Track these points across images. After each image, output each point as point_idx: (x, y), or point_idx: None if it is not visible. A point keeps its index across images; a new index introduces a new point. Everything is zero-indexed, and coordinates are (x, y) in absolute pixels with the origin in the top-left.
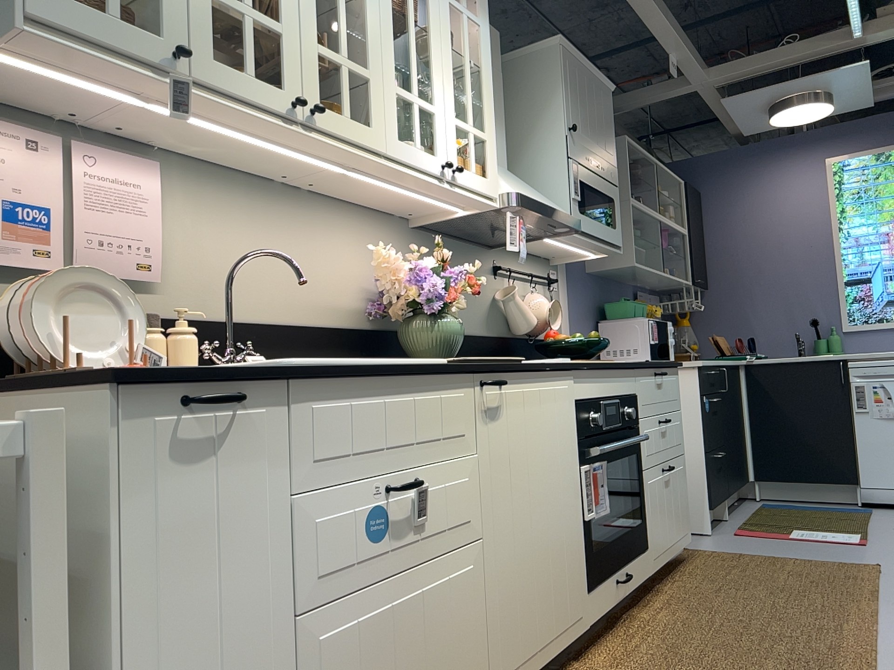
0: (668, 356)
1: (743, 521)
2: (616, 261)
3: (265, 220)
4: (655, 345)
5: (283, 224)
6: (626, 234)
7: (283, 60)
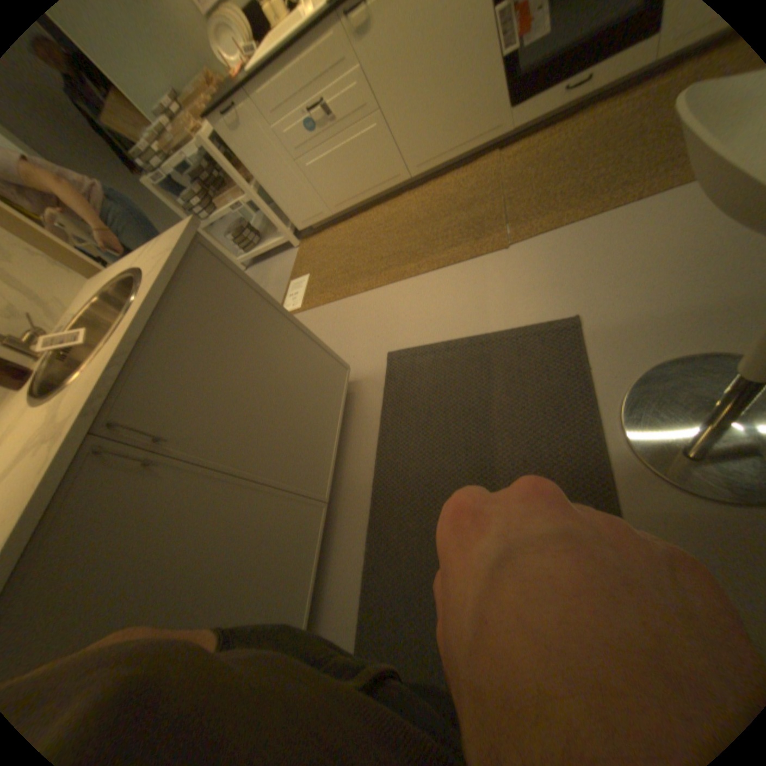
0: None
1: None
2: None
3: None
4: None
5: None
6: None
7: None
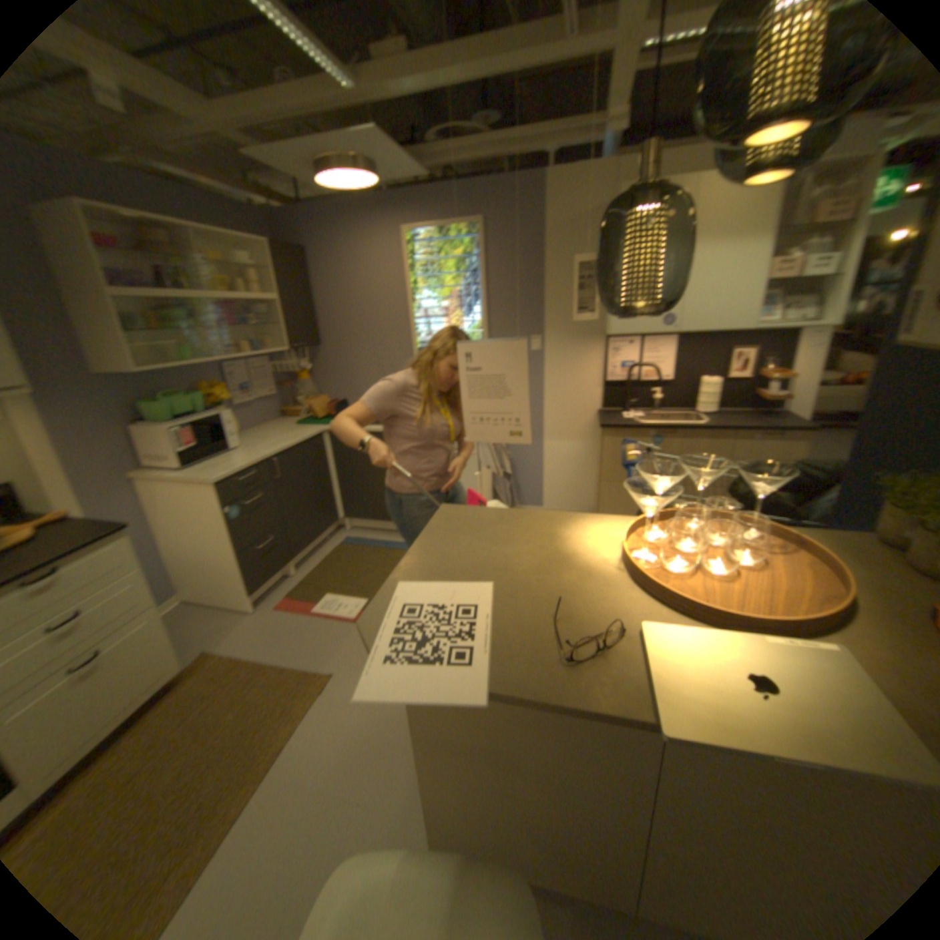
0: (222, 447)
1: (298, 583)
2: (110, 365)
3: None
4: (182, 453)
5: None
6: (109, 333)
7: None
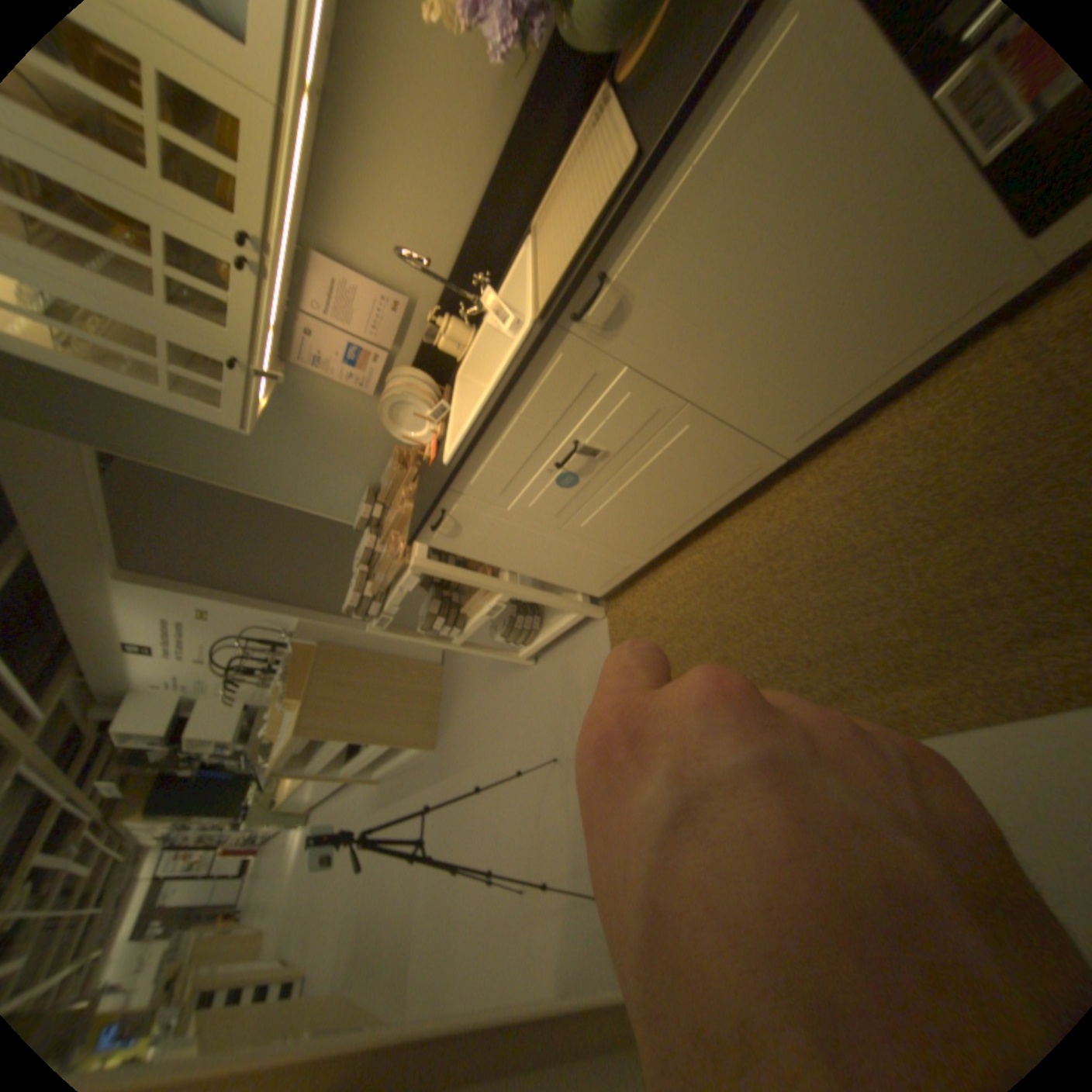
0: None
1: None
2: None
3: (374, 139)
4: None
5: (381, 108)
6: None
7: (199, 243)
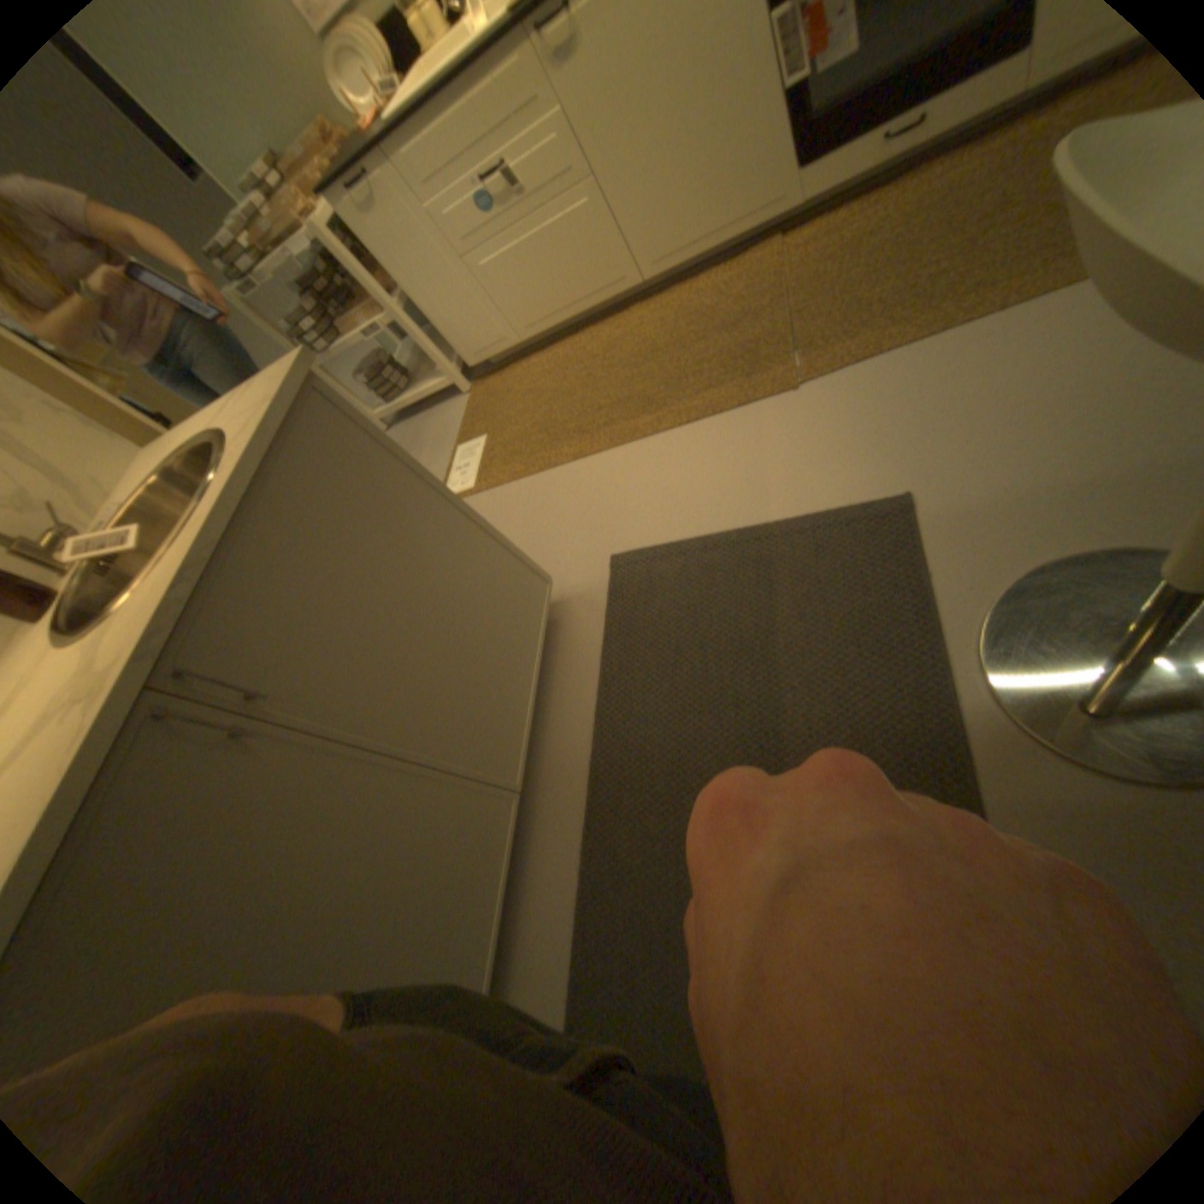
0: None
1: None
2: None
3: None
4: None
5: None
6: None
7: None
